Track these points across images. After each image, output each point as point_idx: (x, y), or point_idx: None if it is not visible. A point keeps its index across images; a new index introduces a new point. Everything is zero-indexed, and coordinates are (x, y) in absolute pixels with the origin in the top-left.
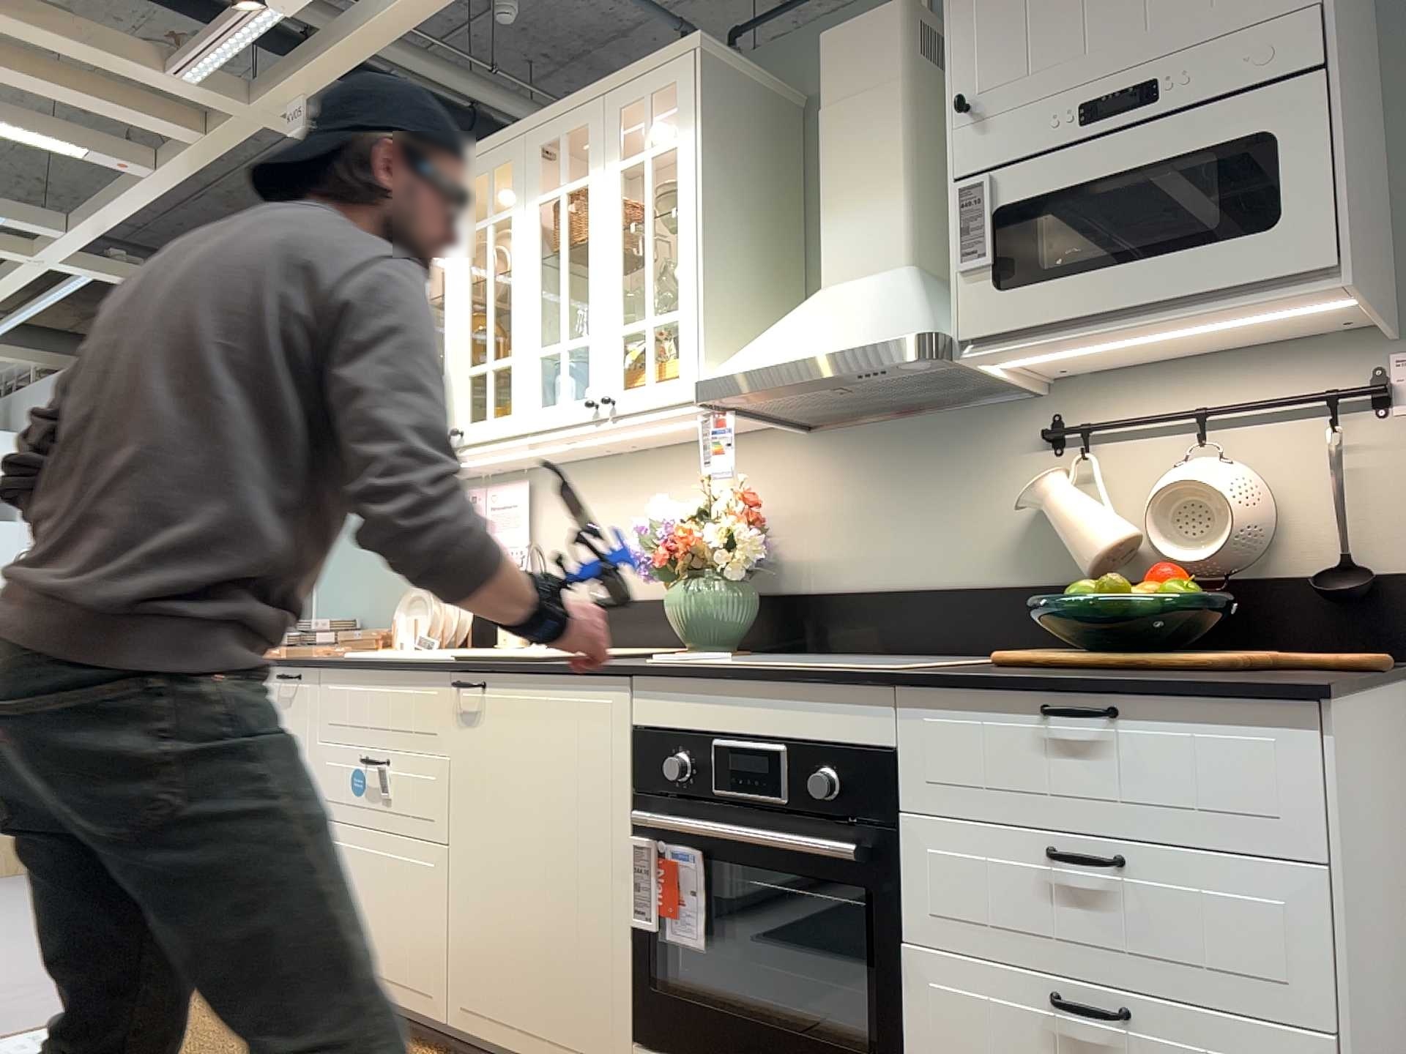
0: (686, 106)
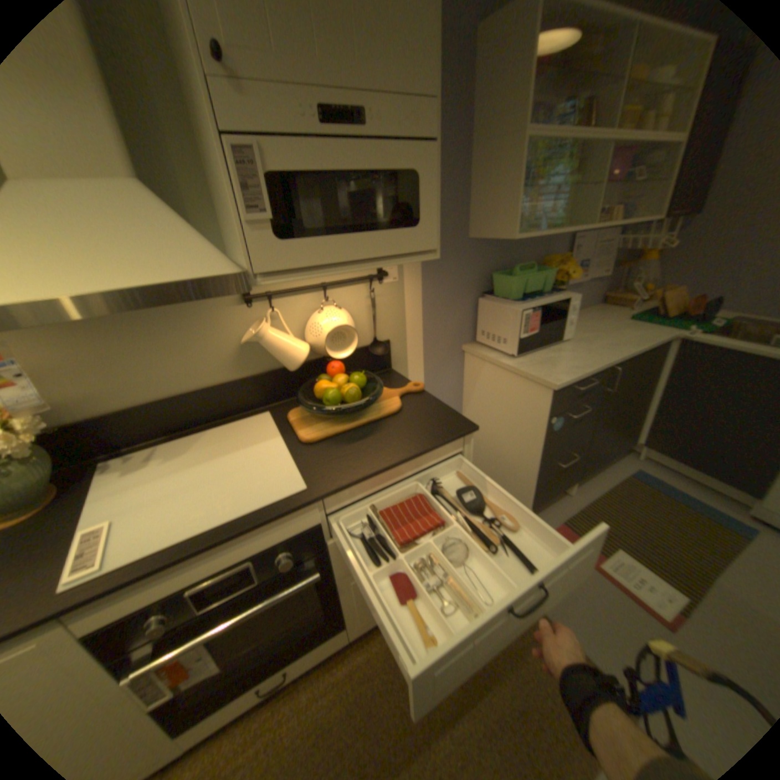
0: None
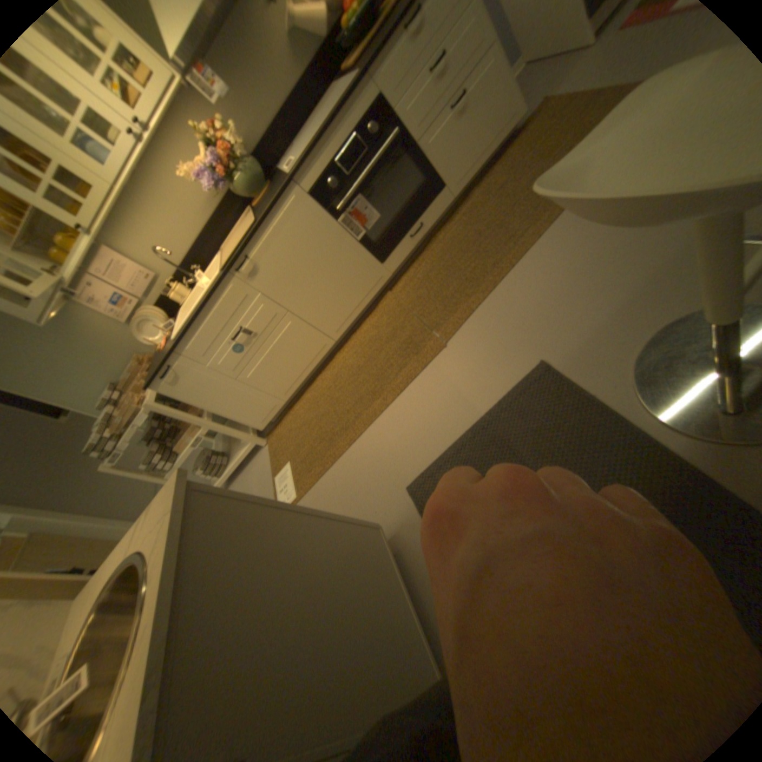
0: None
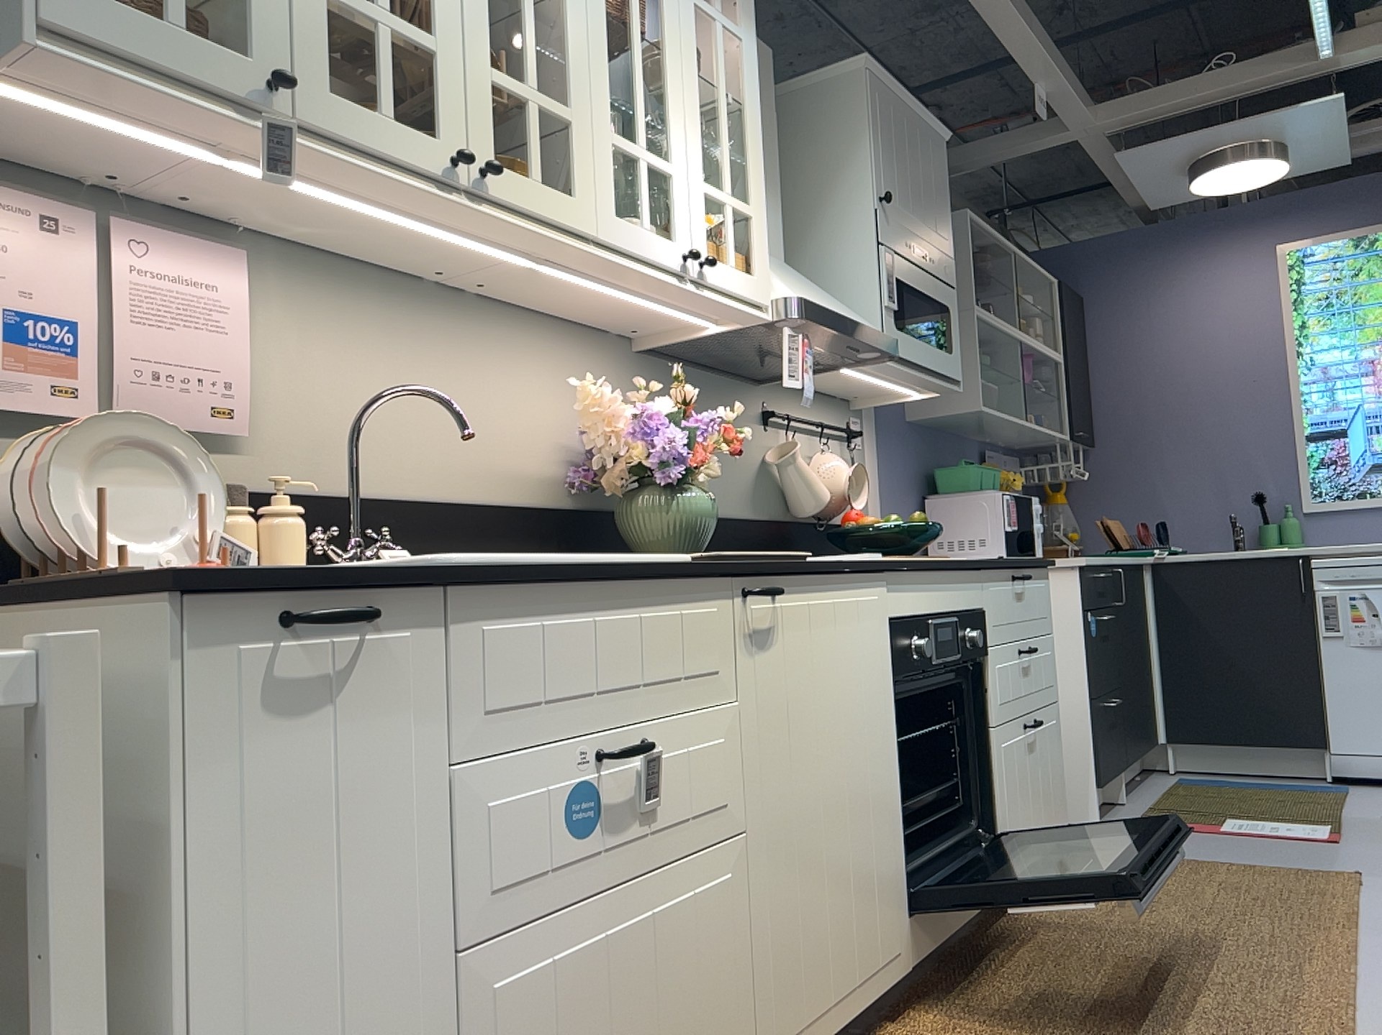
0: (750, 11)
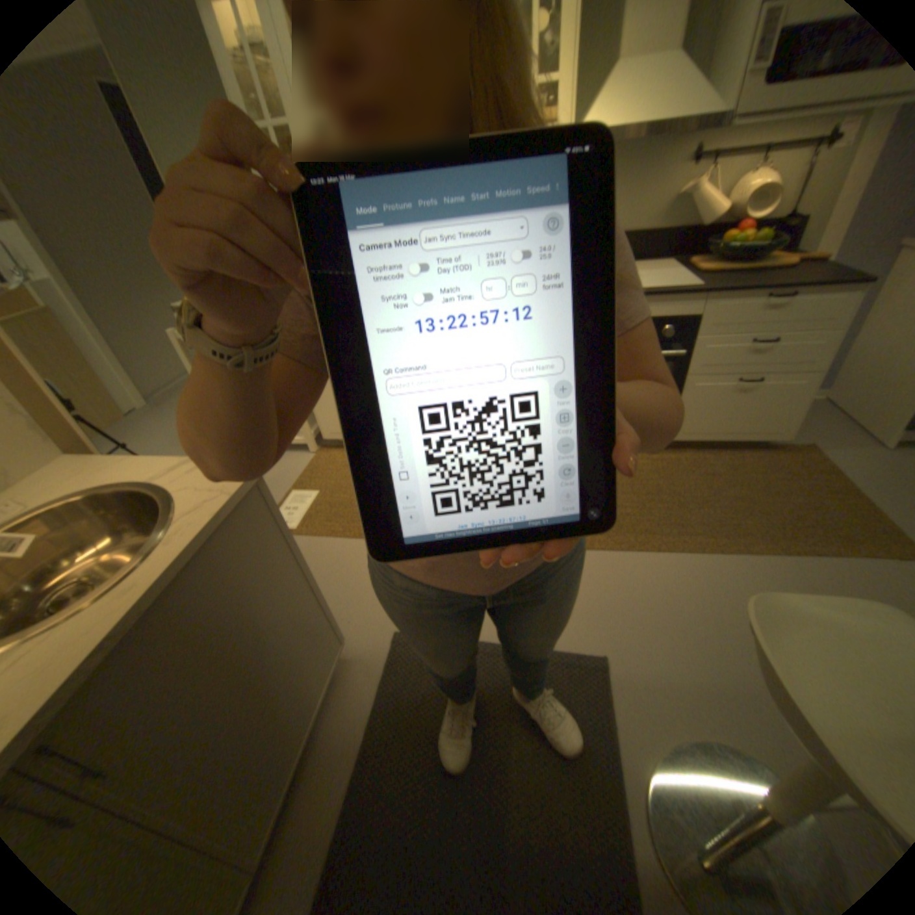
0: None
